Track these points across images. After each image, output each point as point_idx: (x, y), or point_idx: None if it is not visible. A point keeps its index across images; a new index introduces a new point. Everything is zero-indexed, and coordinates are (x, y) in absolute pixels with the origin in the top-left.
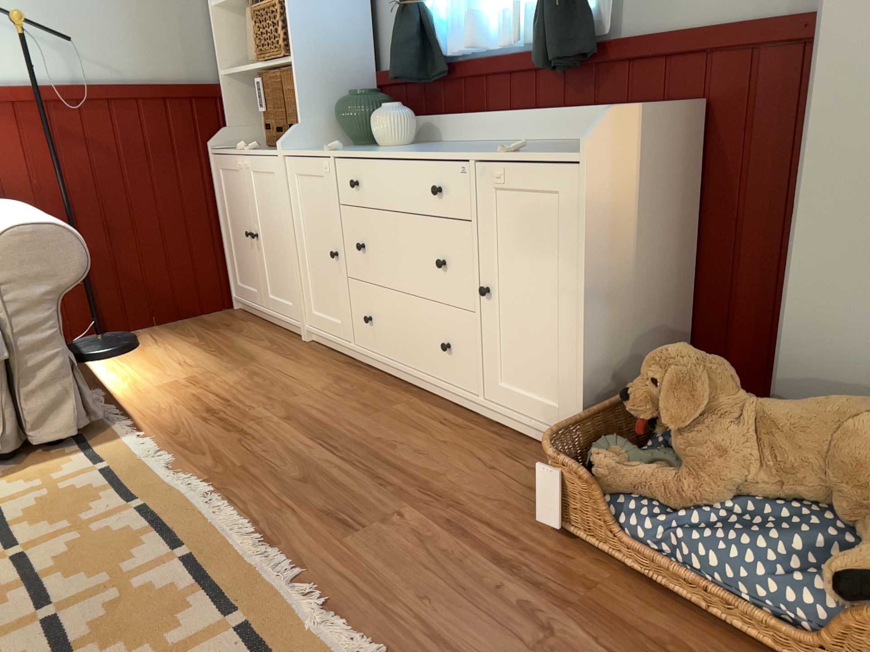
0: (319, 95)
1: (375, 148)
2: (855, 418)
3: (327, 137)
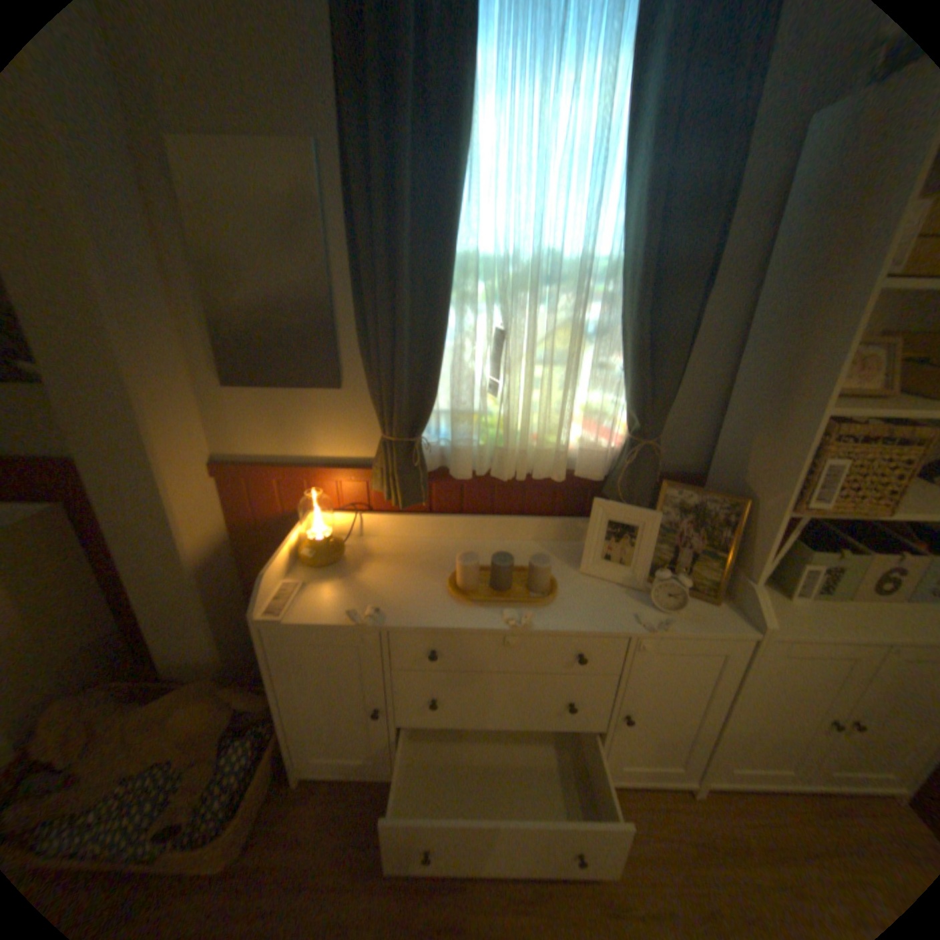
0: None
1: None
2: (172, 716)
3: None
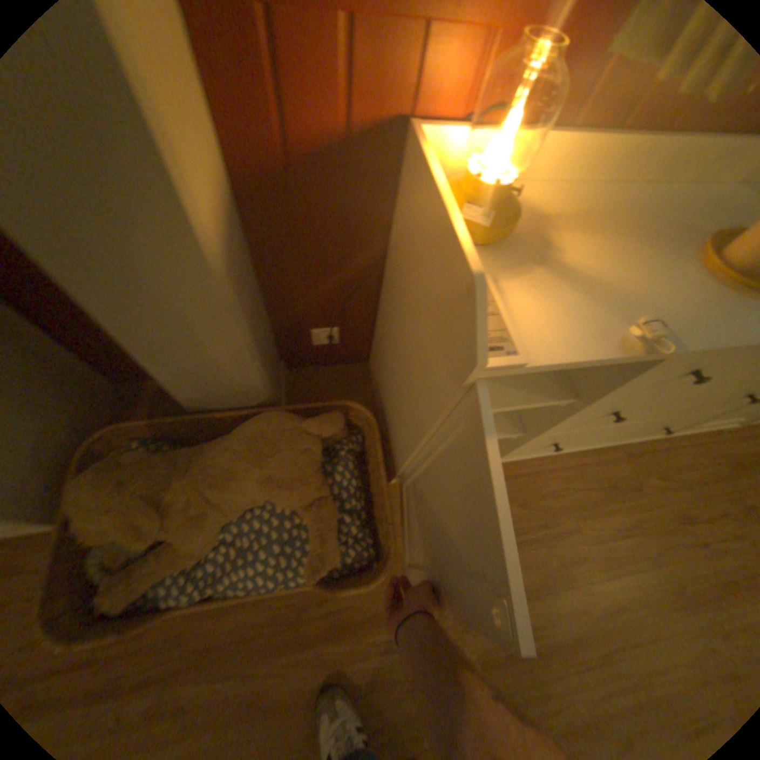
0: None
1: None
2: (265, 464)
3: None
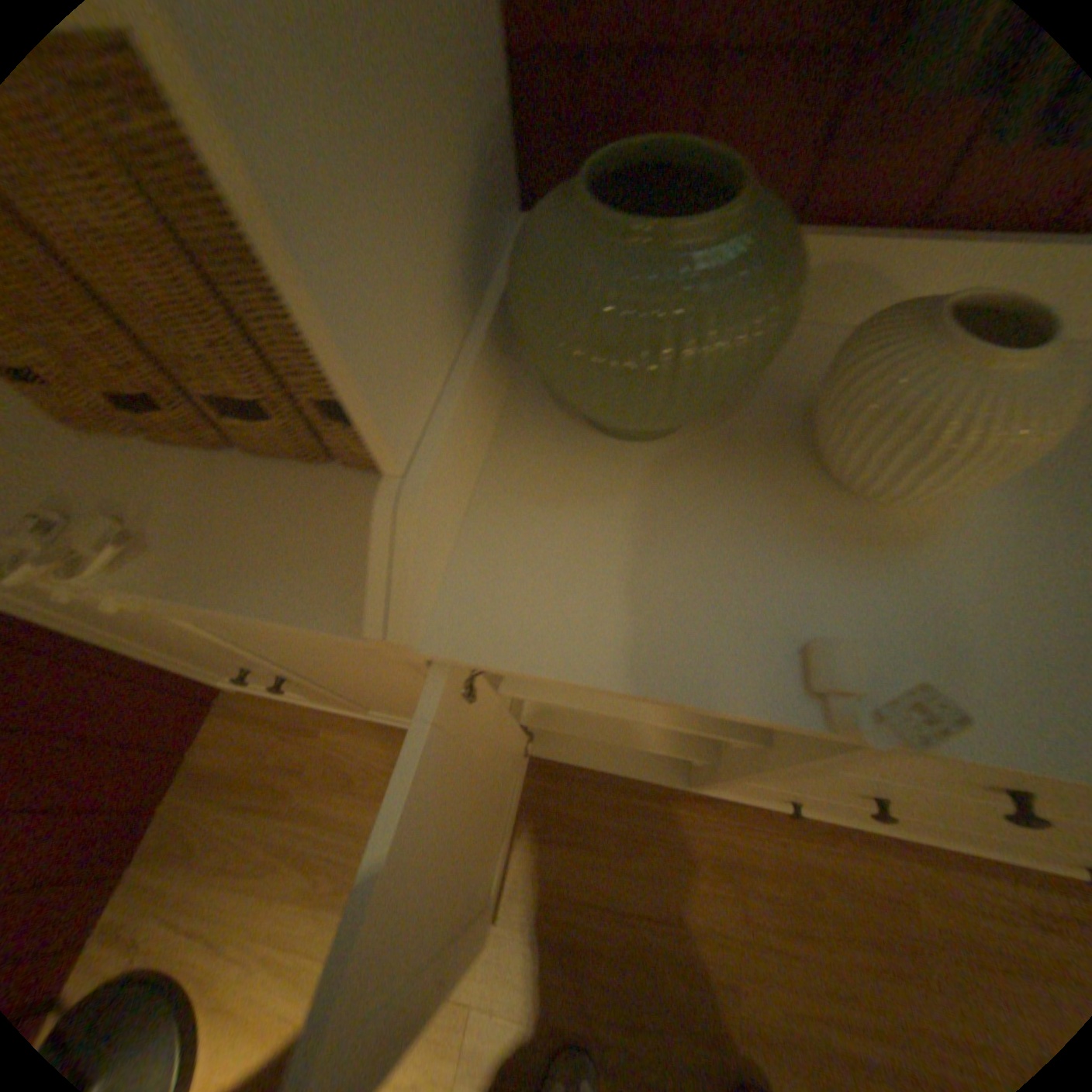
0: (415, 245)
1: (937, 547)
2: None
3: (488, 418)
